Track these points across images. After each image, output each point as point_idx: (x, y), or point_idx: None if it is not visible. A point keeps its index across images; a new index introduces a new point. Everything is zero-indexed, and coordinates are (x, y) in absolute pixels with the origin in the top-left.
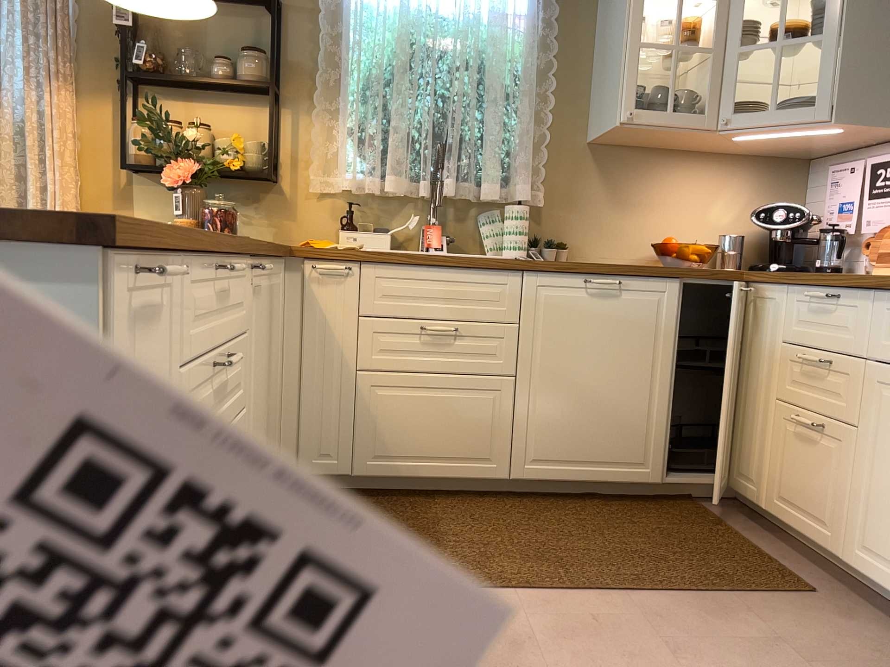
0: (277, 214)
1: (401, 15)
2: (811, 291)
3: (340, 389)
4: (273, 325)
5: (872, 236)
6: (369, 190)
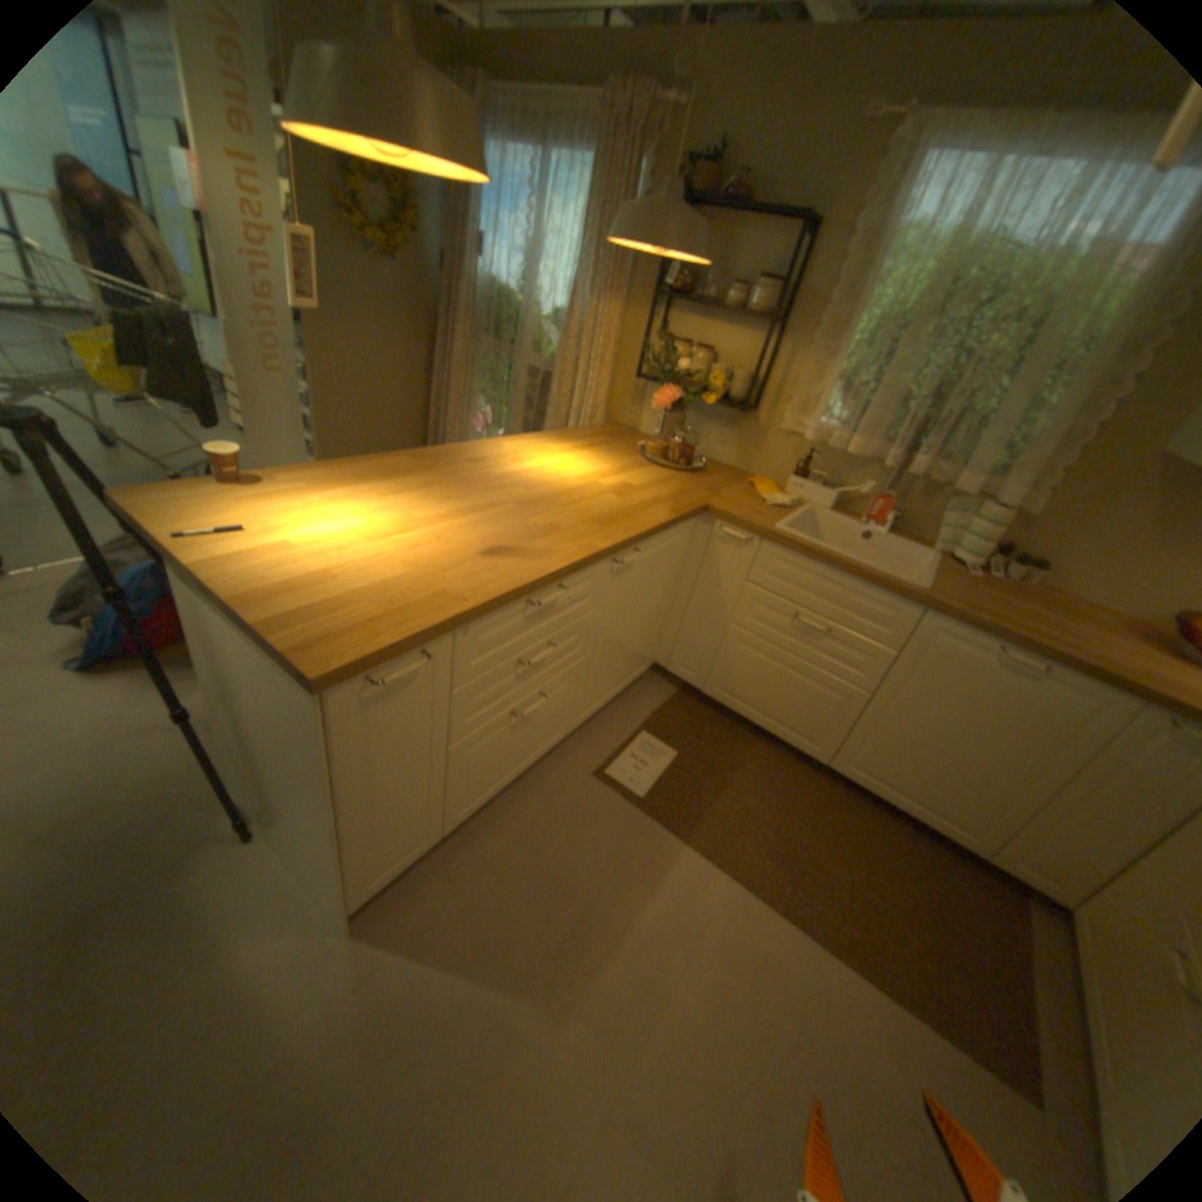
0: (745, 440)
1: (951, 243)
2: None
3: (713, 629)
4: (660, 575)
5: None
6: (831, 445)
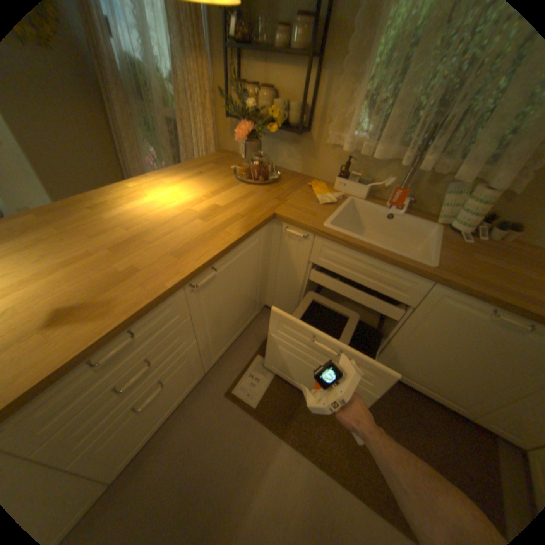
0: (306, 153)
1: None
2: None
3: (294, 289)
4: (248, 267)
5: None
6: (363, 152)
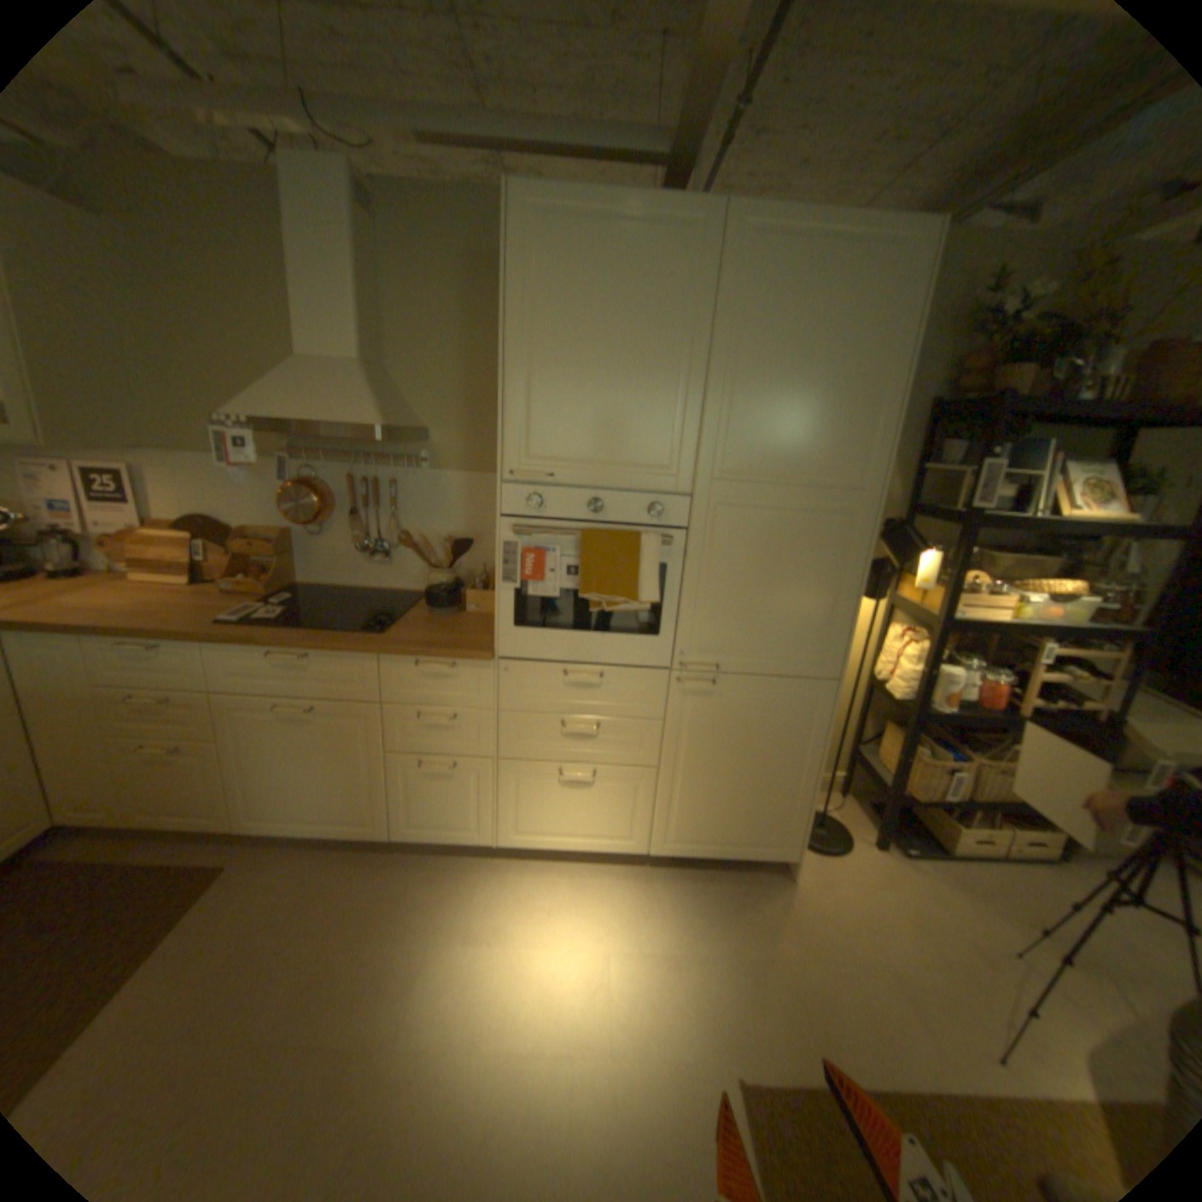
0: None
1: None
2: (117, 643)
3: None
4: None
5: (99, 534)
6: None
